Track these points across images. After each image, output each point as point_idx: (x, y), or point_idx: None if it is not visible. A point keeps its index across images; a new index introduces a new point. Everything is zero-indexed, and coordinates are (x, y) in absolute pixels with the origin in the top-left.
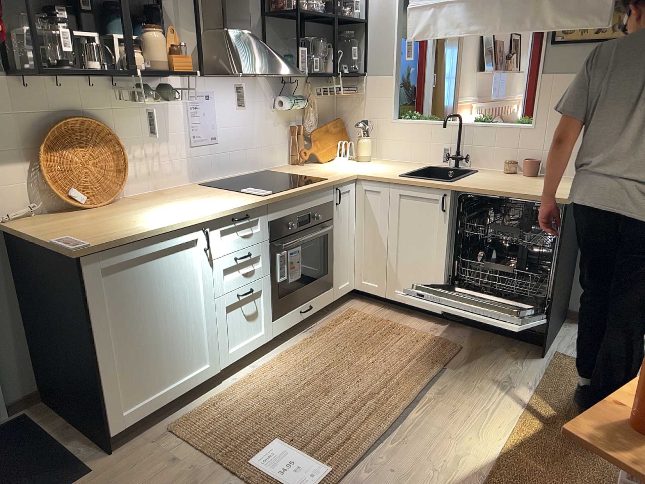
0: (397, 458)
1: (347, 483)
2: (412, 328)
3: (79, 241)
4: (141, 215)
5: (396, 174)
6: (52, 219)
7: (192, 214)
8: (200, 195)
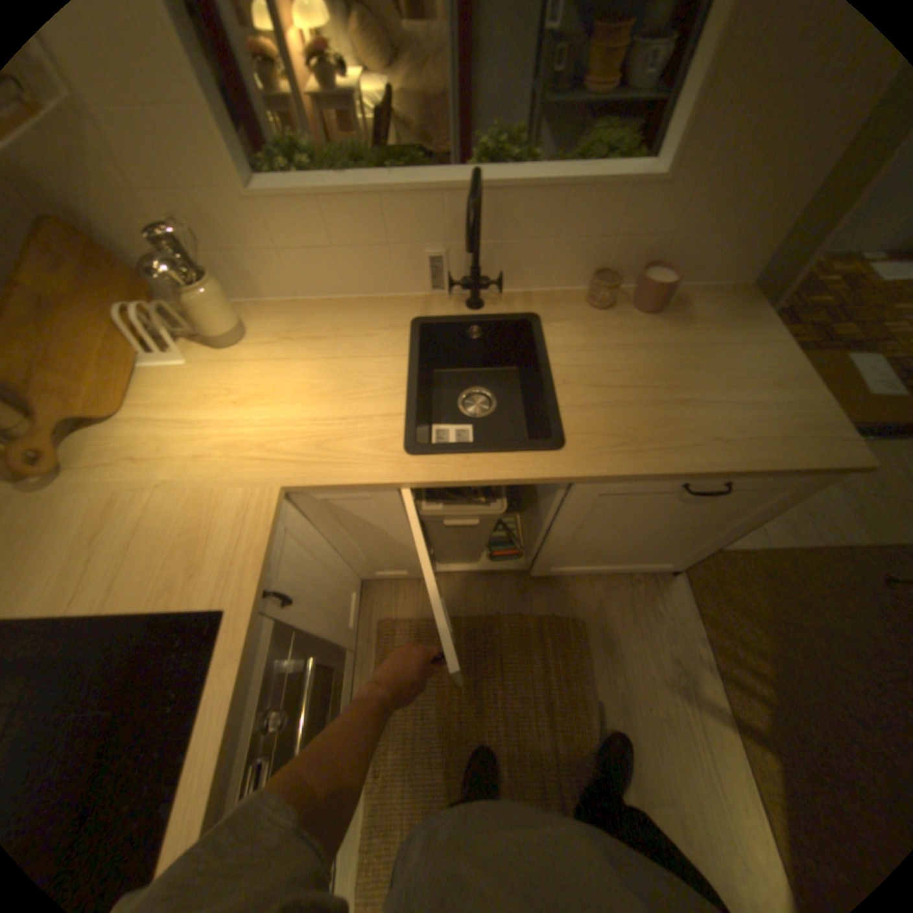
0: None
1: None
2: (495, 621)
3: None
4: None
5: (386, 440)
6: None
7: None
8: None
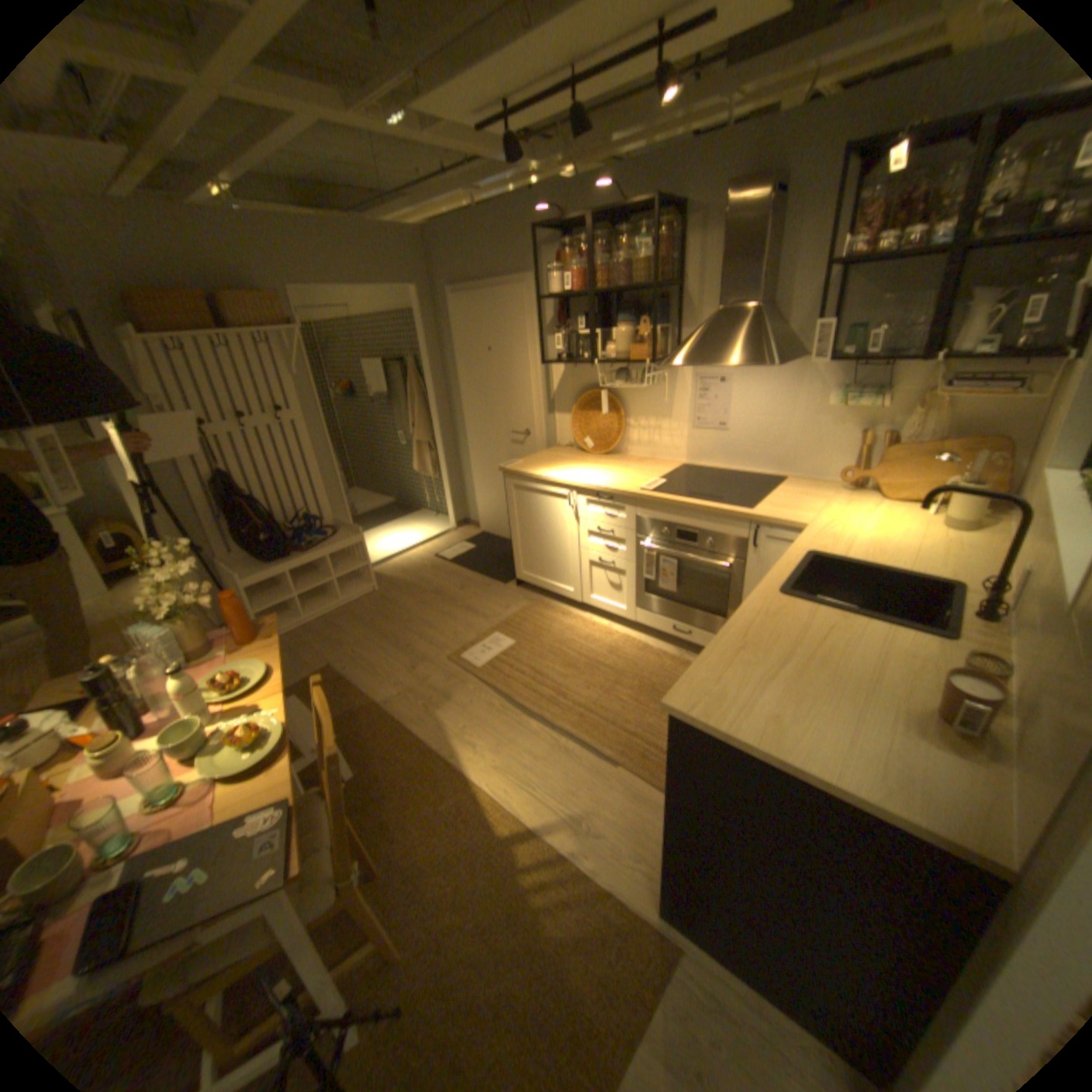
0: (483, 705)
1: (468, 677)
2: None
3: (511, 465)
4: (572, 467)
5: (823, 551)
6: (565, 452)
7: (574, 477)
8: (637, 471)
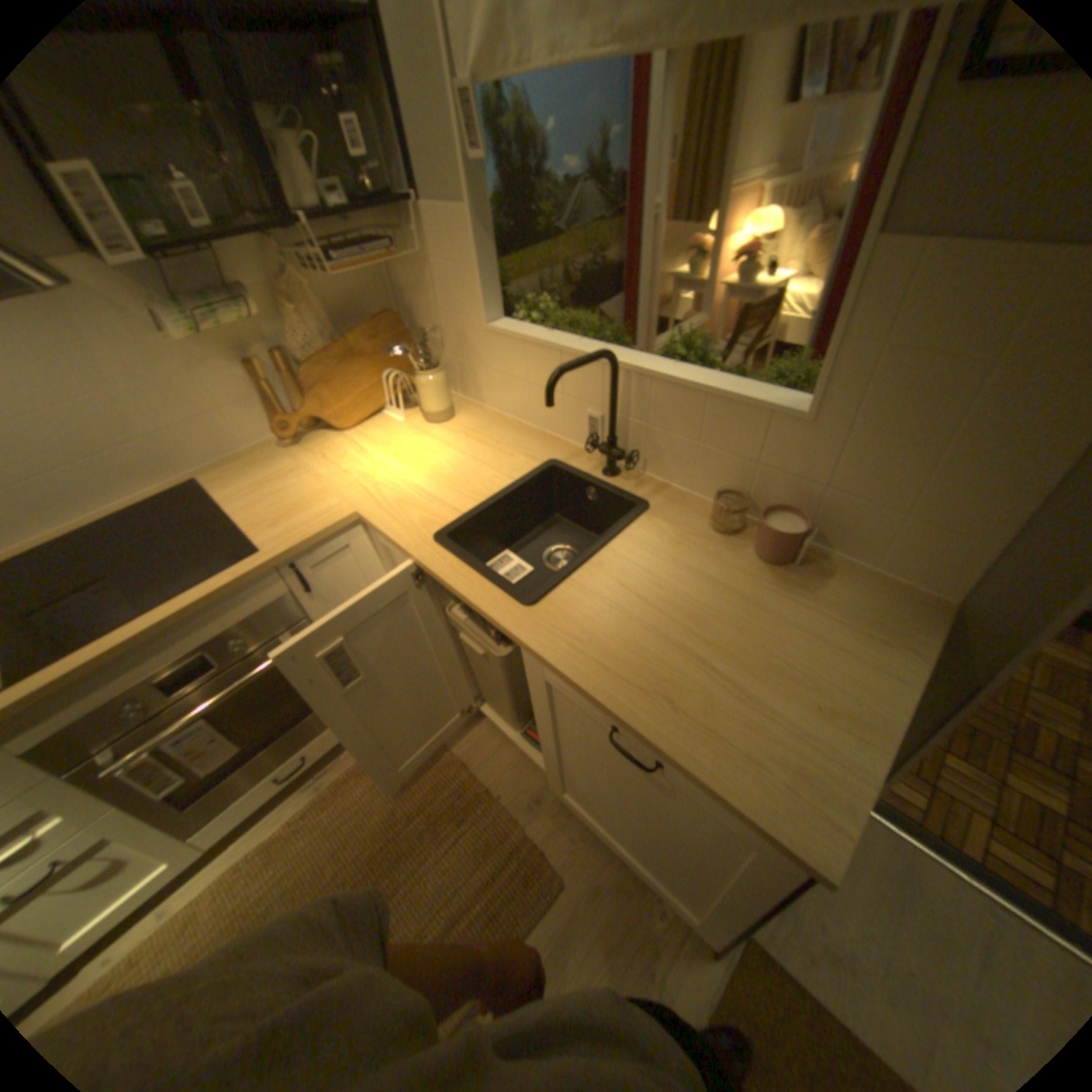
0: None
1: None
2: (488, 802)
3: None
4: None
5: (432, 524)
6: None
7: None
8: None
